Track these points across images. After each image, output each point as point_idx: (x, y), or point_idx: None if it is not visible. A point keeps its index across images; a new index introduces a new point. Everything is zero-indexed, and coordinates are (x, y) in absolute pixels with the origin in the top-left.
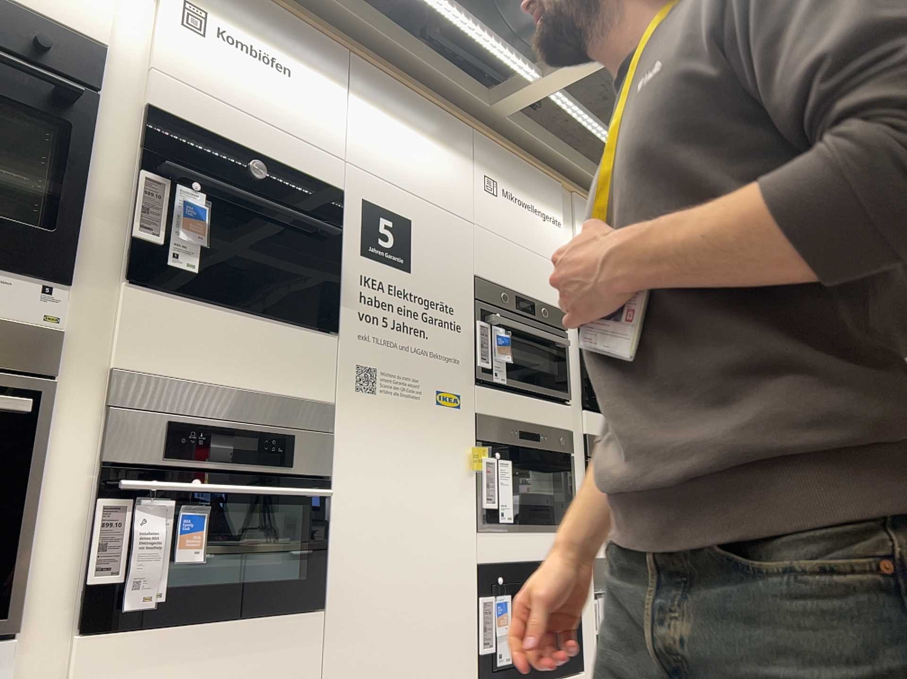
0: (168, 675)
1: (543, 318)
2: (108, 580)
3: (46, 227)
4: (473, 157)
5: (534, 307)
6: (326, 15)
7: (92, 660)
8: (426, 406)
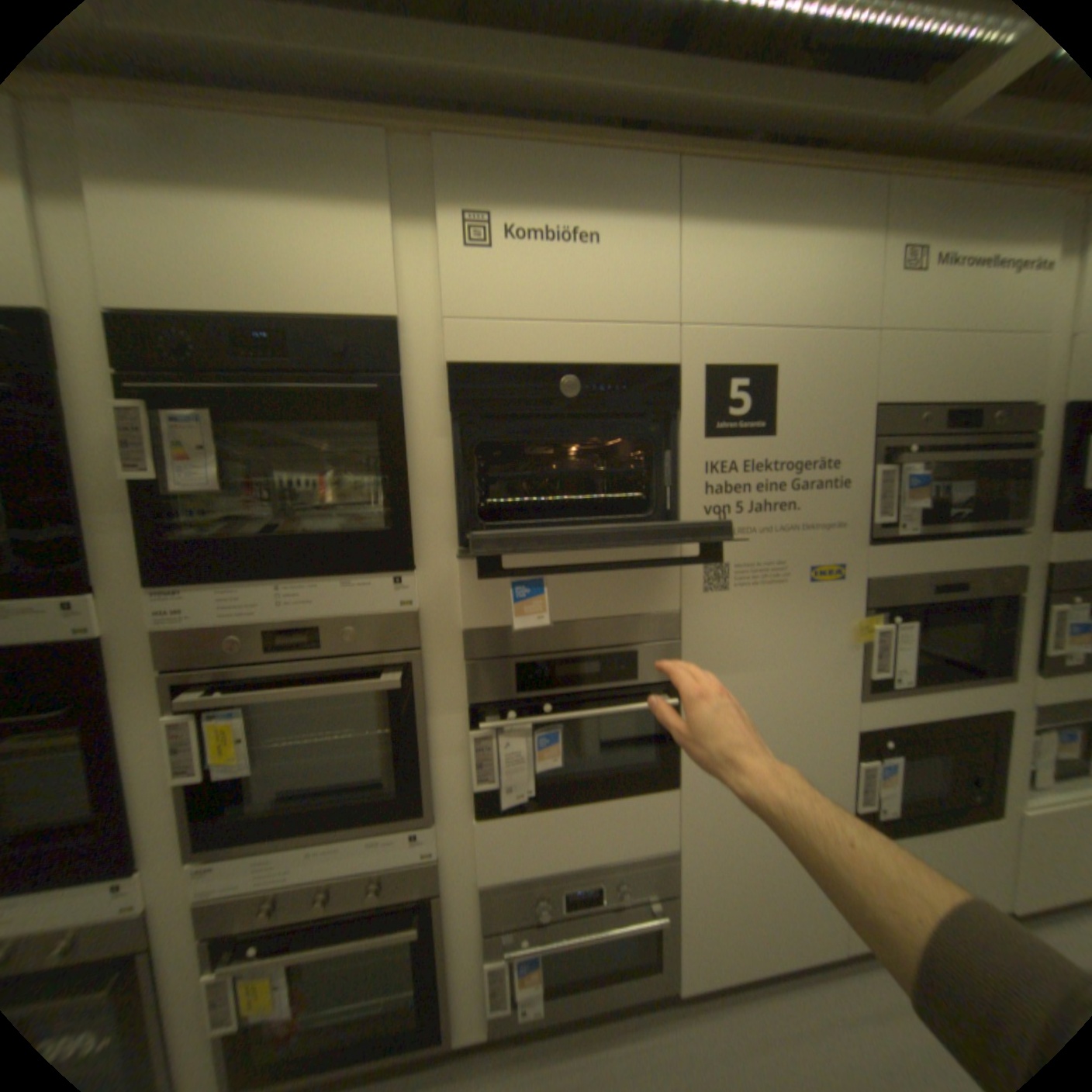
0: (546, 842)
1: (994, 429)
2: (488, 786)
3: (389, 521)
4: (885, 225)
5: (981, 416)
6: (646, 110)
7: (488, 835)
8: (797, 586)
